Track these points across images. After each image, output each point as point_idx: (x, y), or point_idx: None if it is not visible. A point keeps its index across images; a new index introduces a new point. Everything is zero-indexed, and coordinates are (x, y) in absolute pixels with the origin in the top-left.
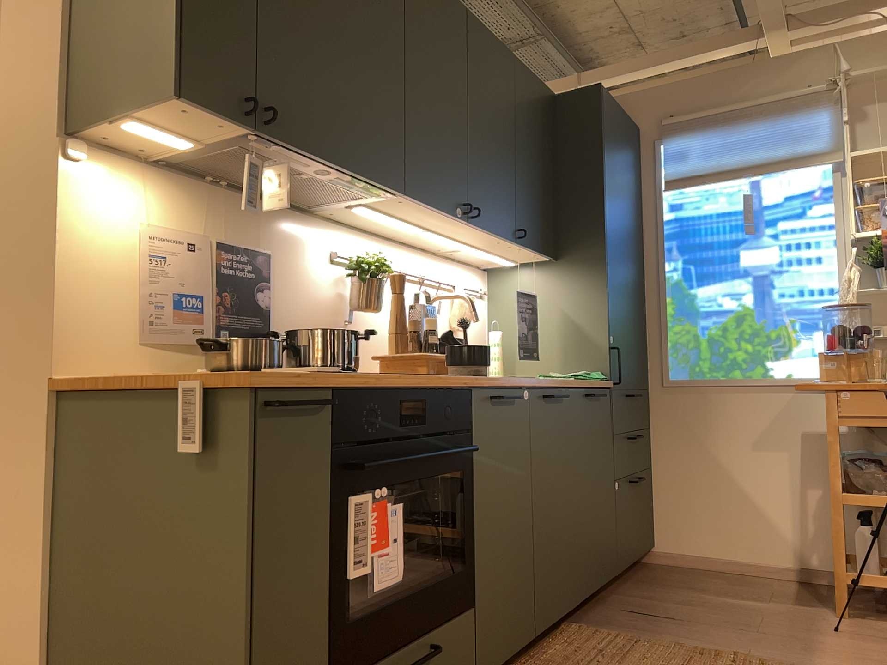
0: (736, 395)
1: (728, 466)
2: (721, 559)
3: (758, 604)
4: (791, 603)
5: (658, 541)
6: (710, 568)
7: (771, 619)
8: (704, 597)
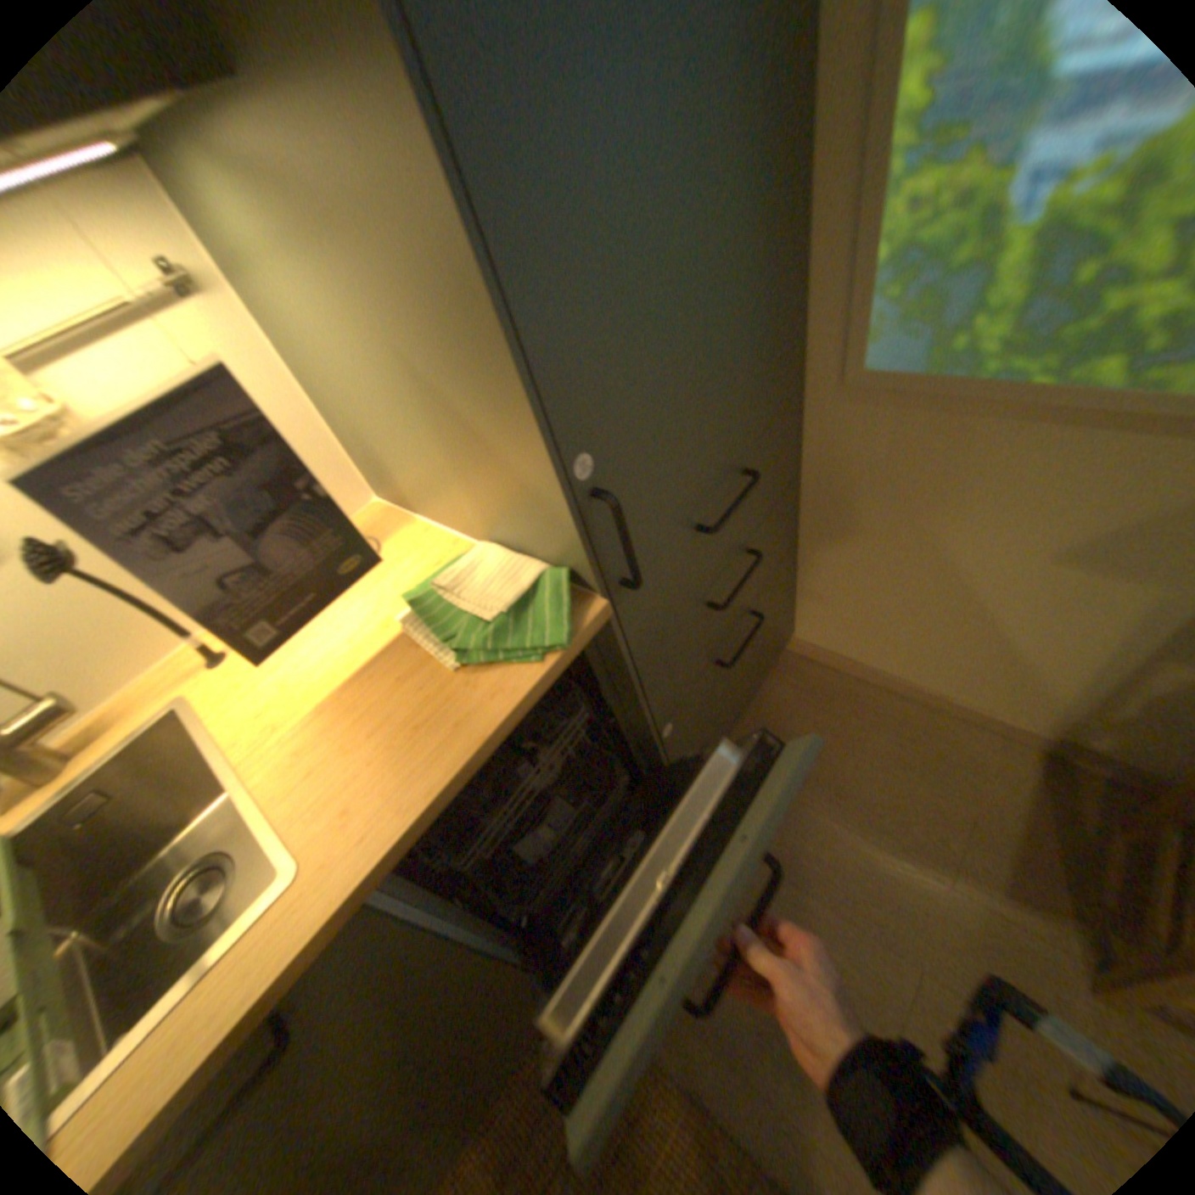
0: (1069, 429)
1: (969, 575)
2: (903, 682)
3: (927, 887)
4: (1000, 890)
5: (798, 630)
6: (879, 685)
7: (936, 984)
8: (833, 836)
